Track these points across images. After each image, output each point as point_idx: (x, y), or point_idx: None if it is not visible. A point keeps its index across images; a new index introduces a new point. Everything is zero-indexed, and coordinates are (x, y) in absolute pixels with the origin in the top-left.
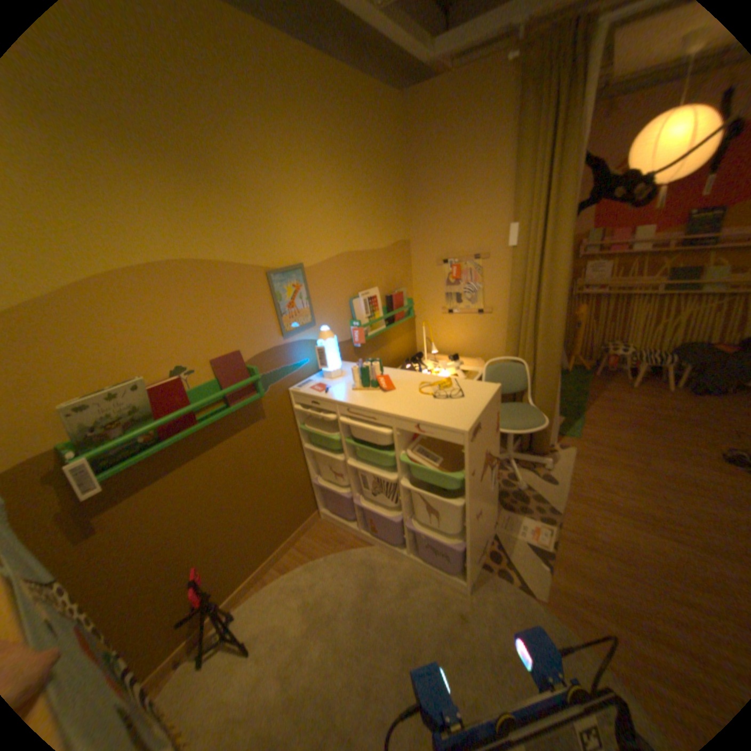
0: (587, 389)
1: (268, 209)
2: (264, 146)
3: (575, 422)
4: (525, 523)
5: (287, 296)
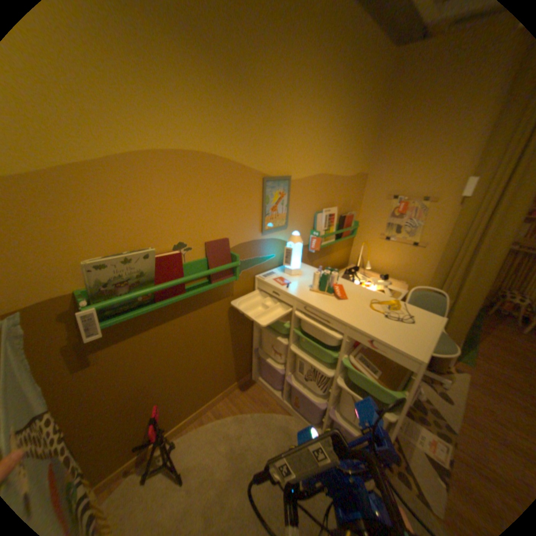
0: (481, 324)
1: (278, 124)
2: (289, 68)
3: (470, 351)
4: (423, 433)
5: (273, 201)
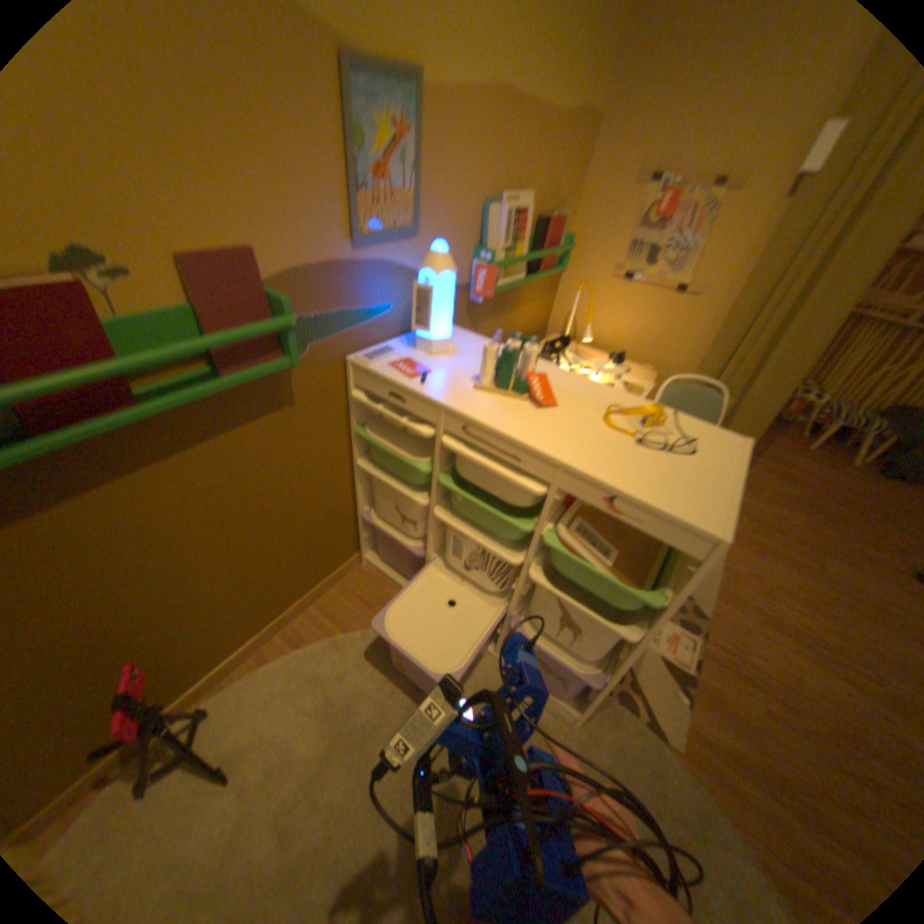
0: None
1: None
2: None
3: None
4: None
5: (379, 141)
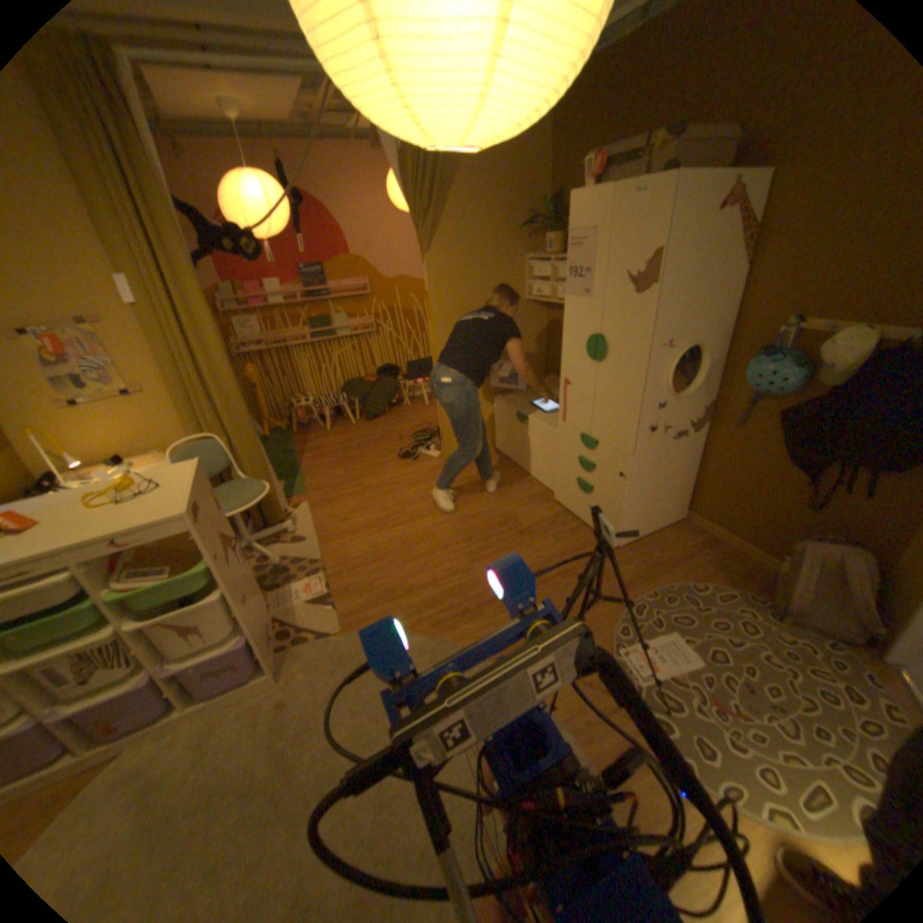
0: (292, 447)
1: None
2: None
3: (295, 480)
4: (293, 589)
5: None
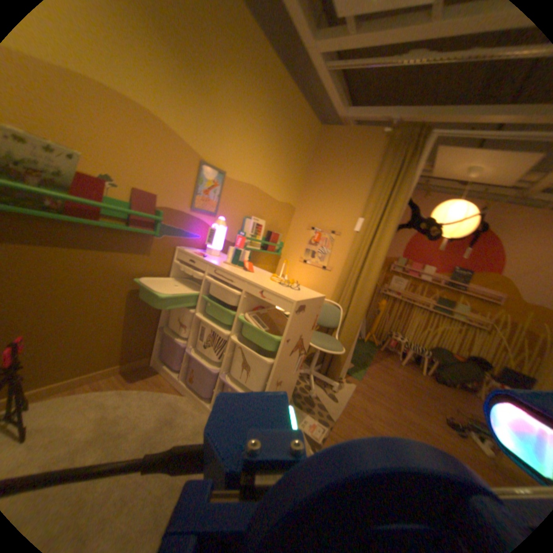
0: (373, 356)
1: (220, 127)
2: (235, 93)
3: (360, 371)
4: (306, 420)
5: (206, 186)
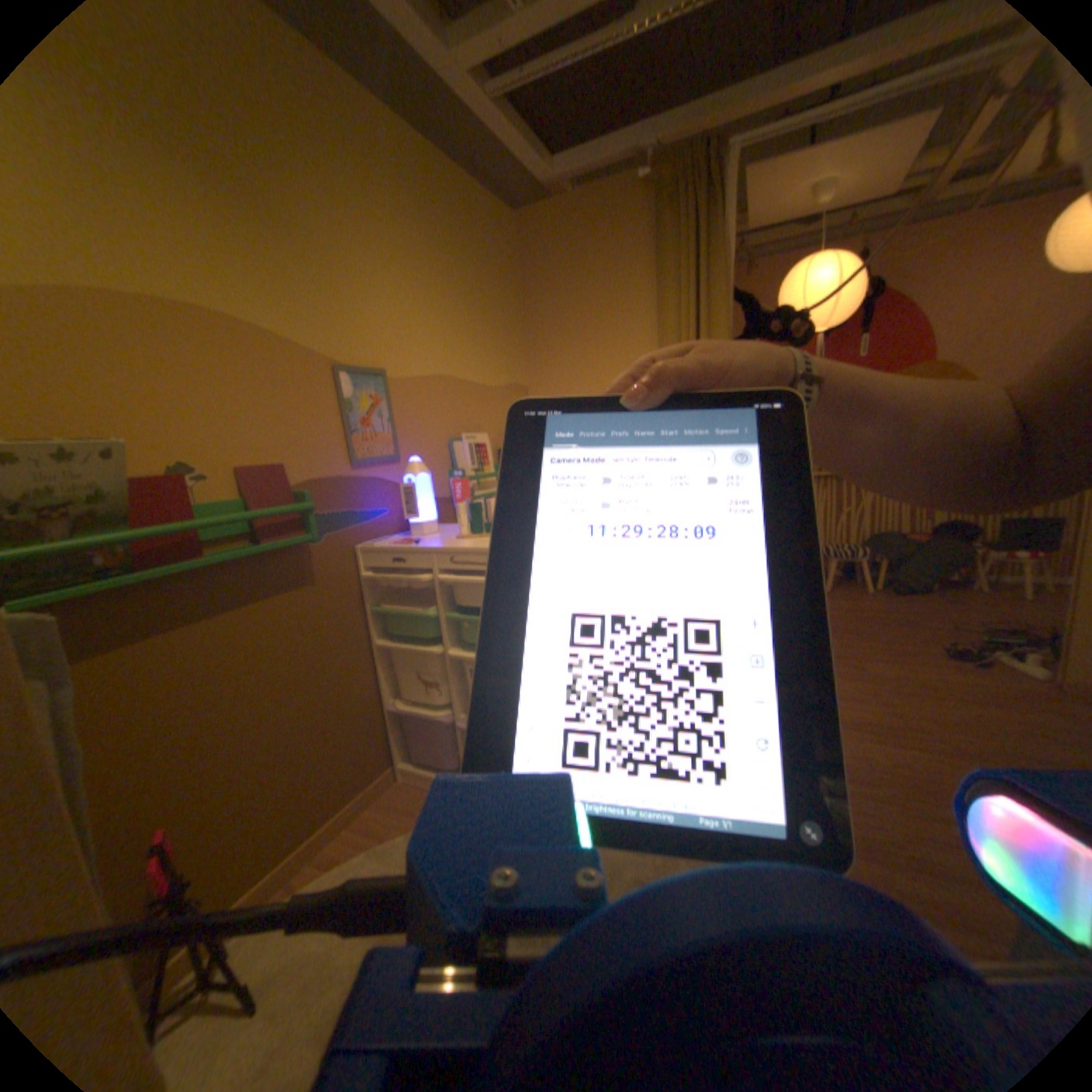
0: None
1: (342, 285)
2: (342, 208)
3: None
4: None
5: (361, 408)
